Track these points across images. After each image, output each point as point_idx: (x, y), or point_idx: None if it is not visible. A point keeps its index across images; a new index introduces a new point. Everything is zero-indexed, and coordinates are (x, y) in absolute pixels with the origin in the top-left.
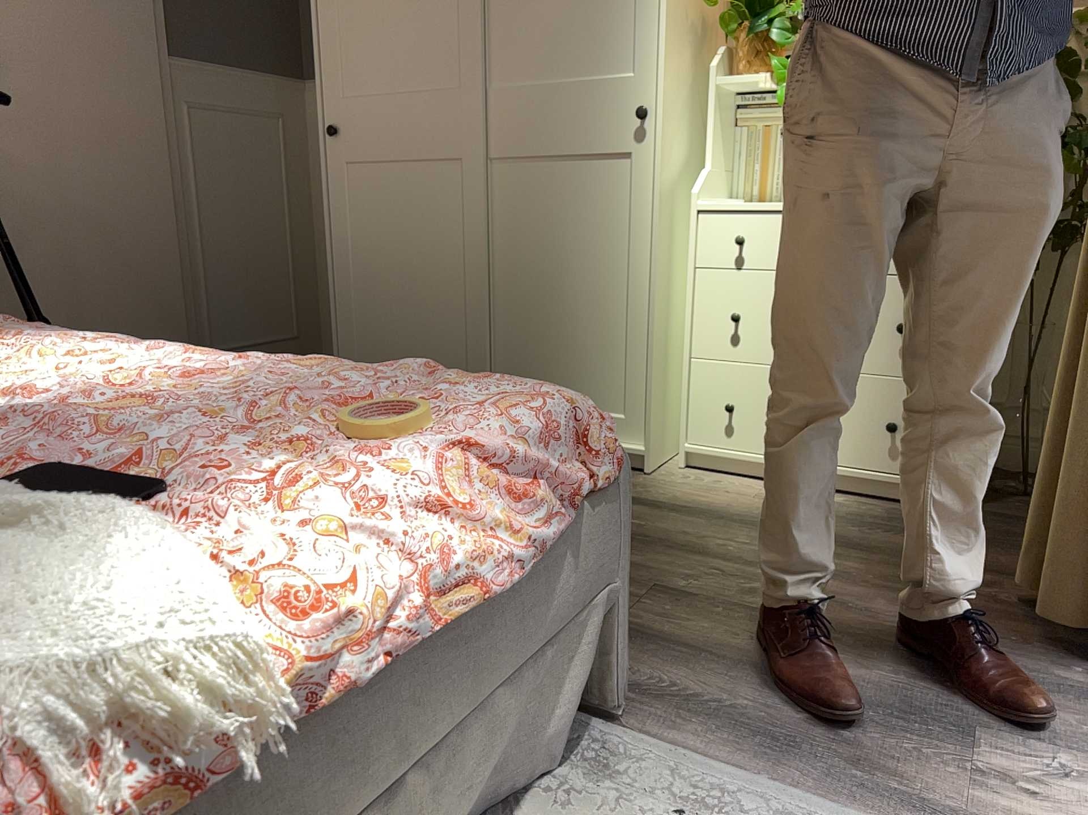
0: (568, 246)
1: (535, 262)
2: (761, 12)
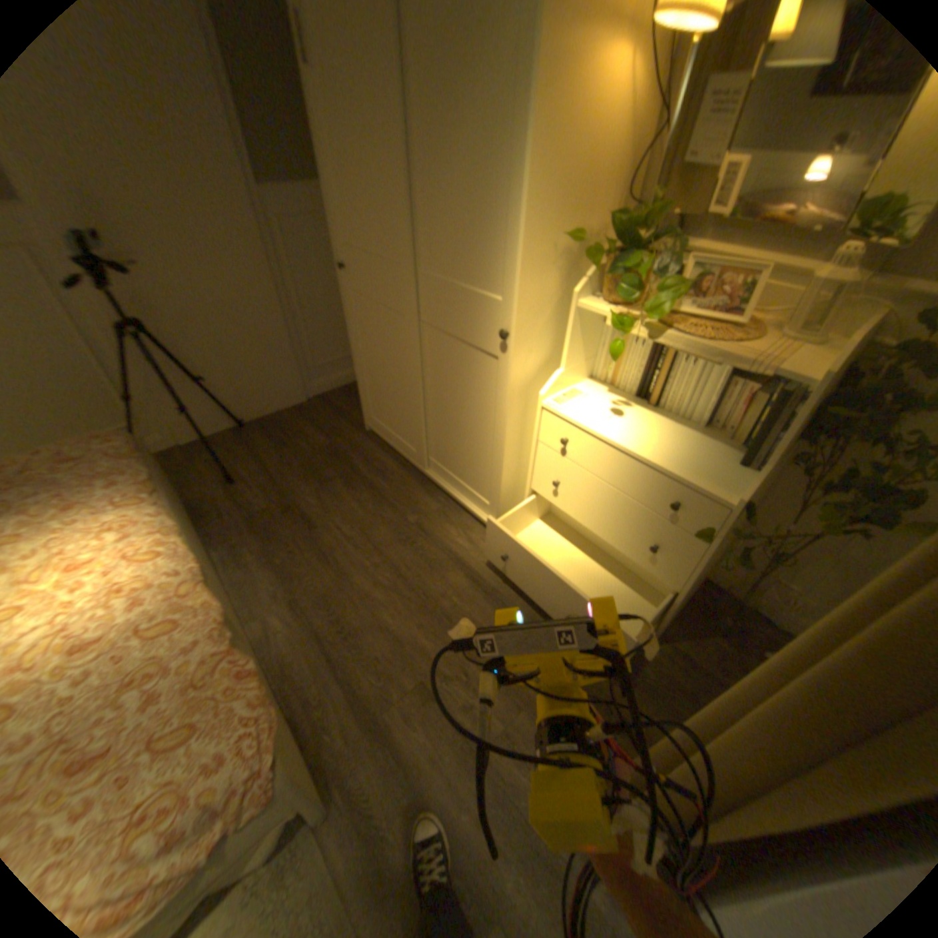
0: (462, 396)
1: (446, 396)
2: (631, 241)
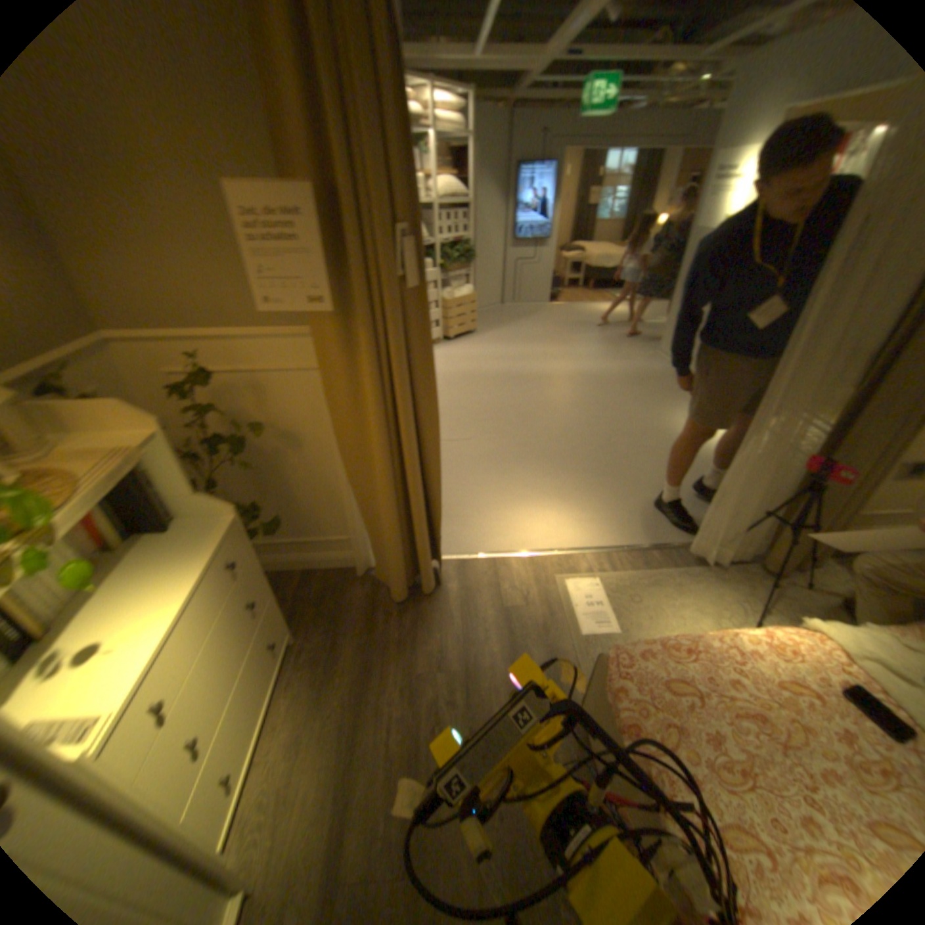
0: None
1: None
2: None
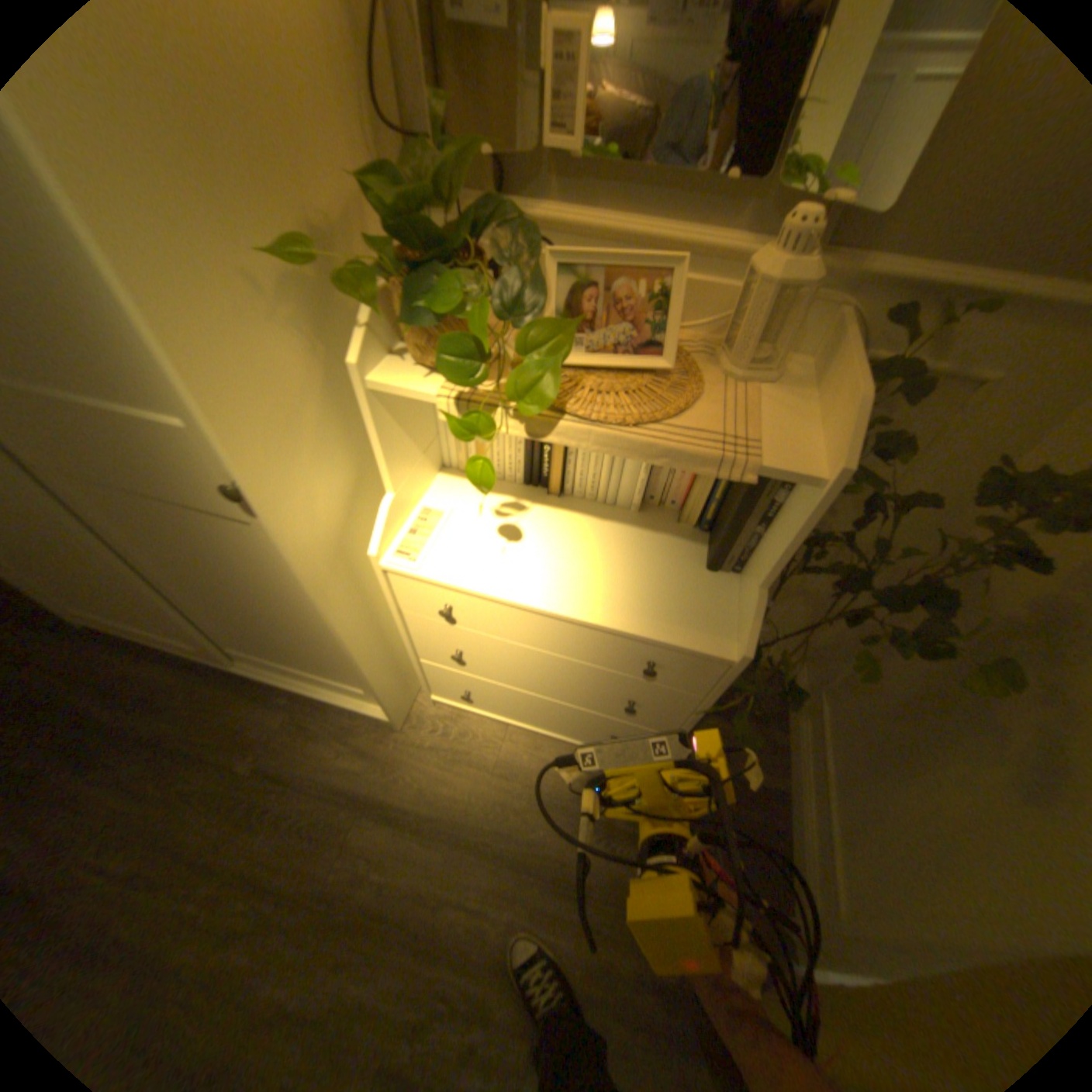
0: (226, 575)
1: (195, 576)
2: (427, 241)
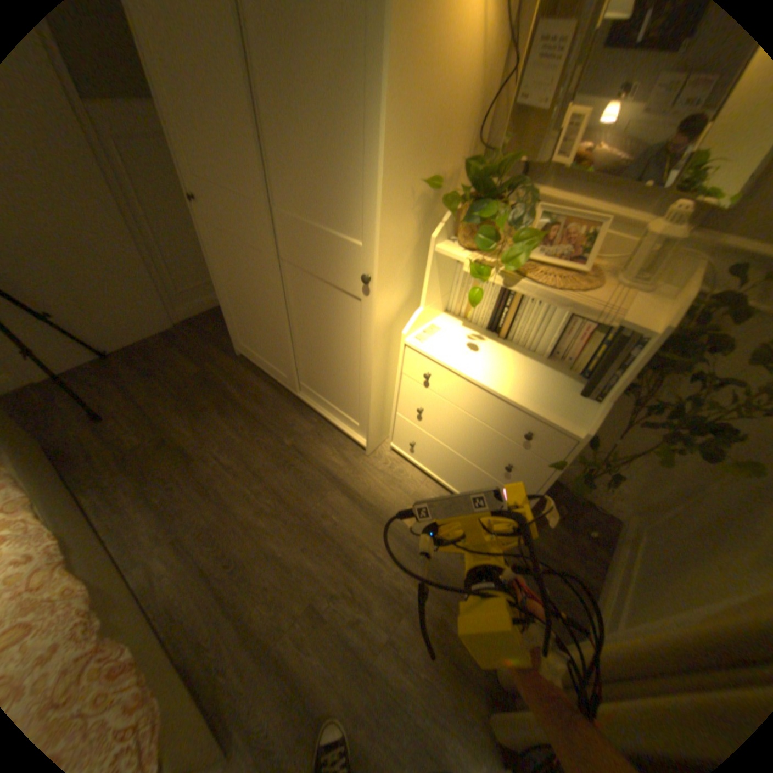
0: (328, 332)
1: (313, 331)
2: (485, 190)
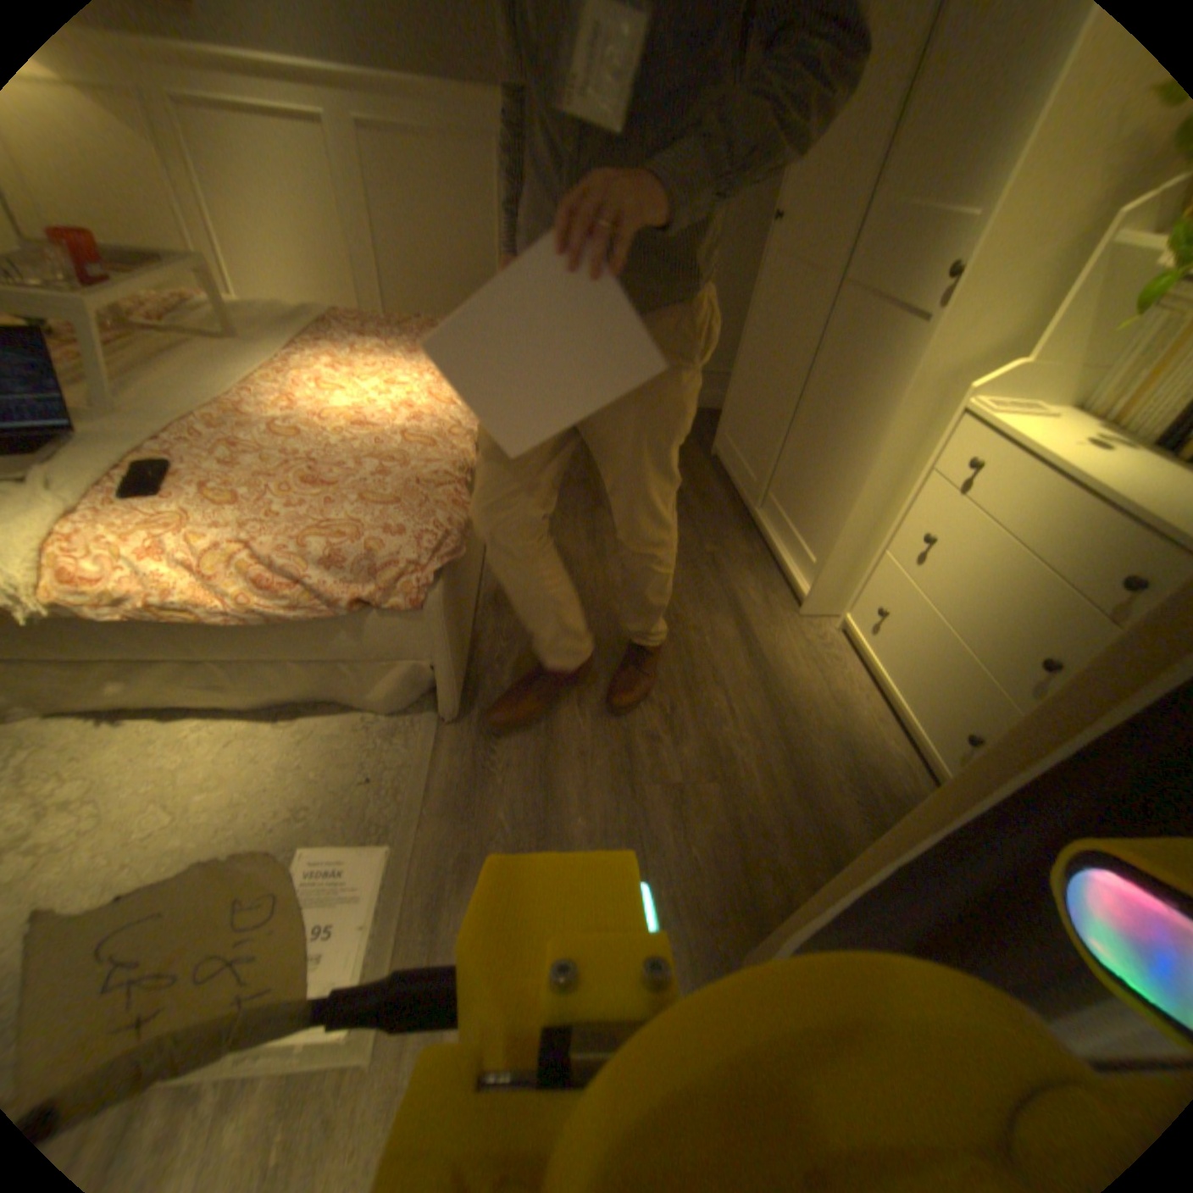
0: (853, 392)
1: (831, 395)
2: None
